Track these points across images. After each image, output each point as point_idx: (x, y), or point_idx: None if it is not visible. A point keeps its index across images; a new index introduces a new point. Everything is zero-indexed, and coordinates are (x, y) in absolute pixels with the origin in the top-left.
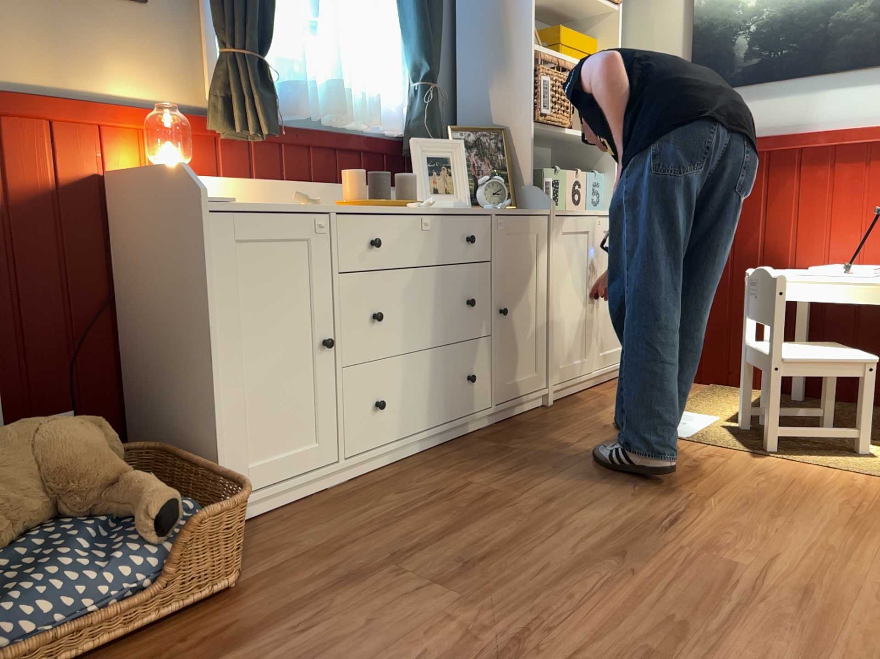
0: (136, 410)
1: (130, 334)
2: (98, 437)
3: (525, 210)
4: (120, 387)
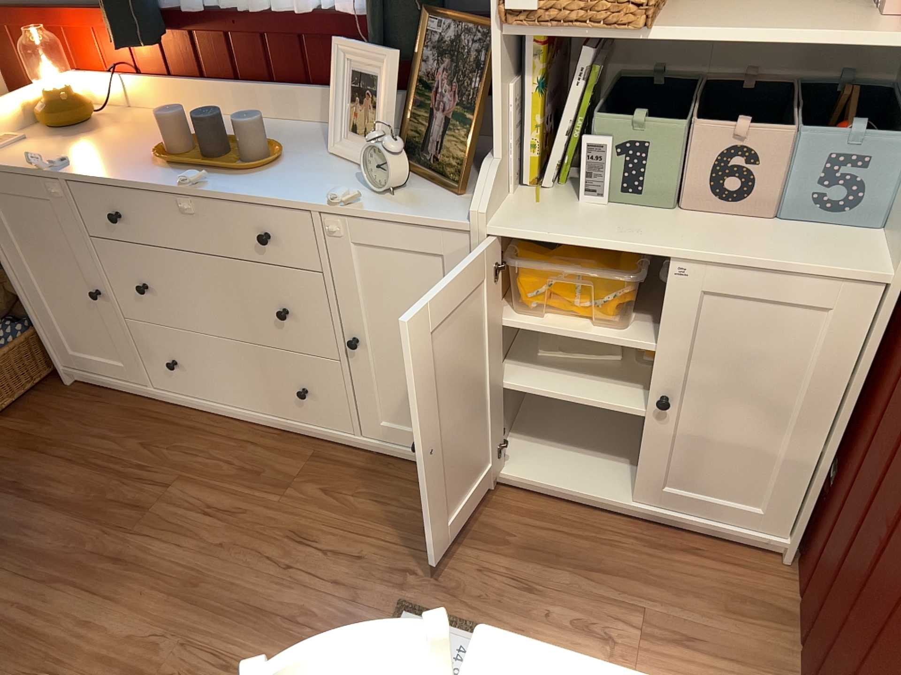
0: None
1: None
2: None
3: (444, 208)
4: None
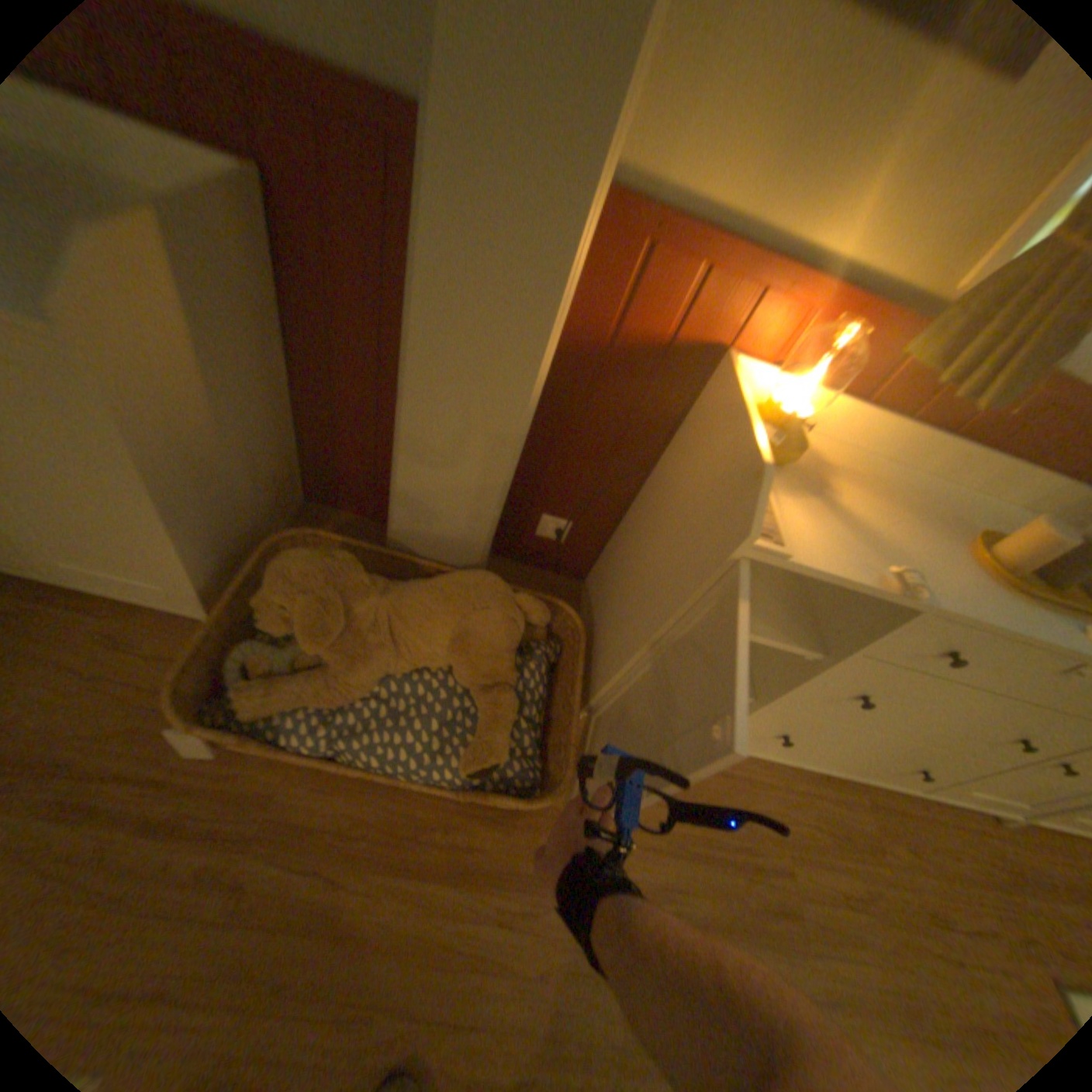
0: (611, 558)
1: (642, 510)
2: (515, 639)
3: None
4: (615, 529)
